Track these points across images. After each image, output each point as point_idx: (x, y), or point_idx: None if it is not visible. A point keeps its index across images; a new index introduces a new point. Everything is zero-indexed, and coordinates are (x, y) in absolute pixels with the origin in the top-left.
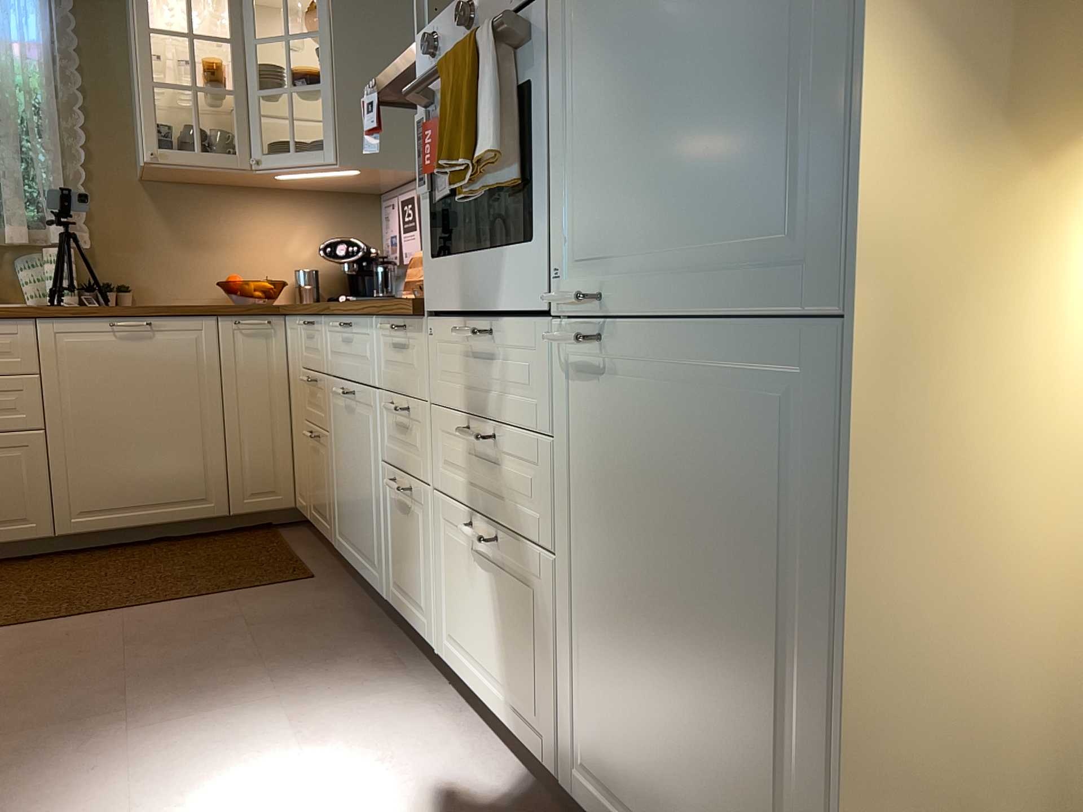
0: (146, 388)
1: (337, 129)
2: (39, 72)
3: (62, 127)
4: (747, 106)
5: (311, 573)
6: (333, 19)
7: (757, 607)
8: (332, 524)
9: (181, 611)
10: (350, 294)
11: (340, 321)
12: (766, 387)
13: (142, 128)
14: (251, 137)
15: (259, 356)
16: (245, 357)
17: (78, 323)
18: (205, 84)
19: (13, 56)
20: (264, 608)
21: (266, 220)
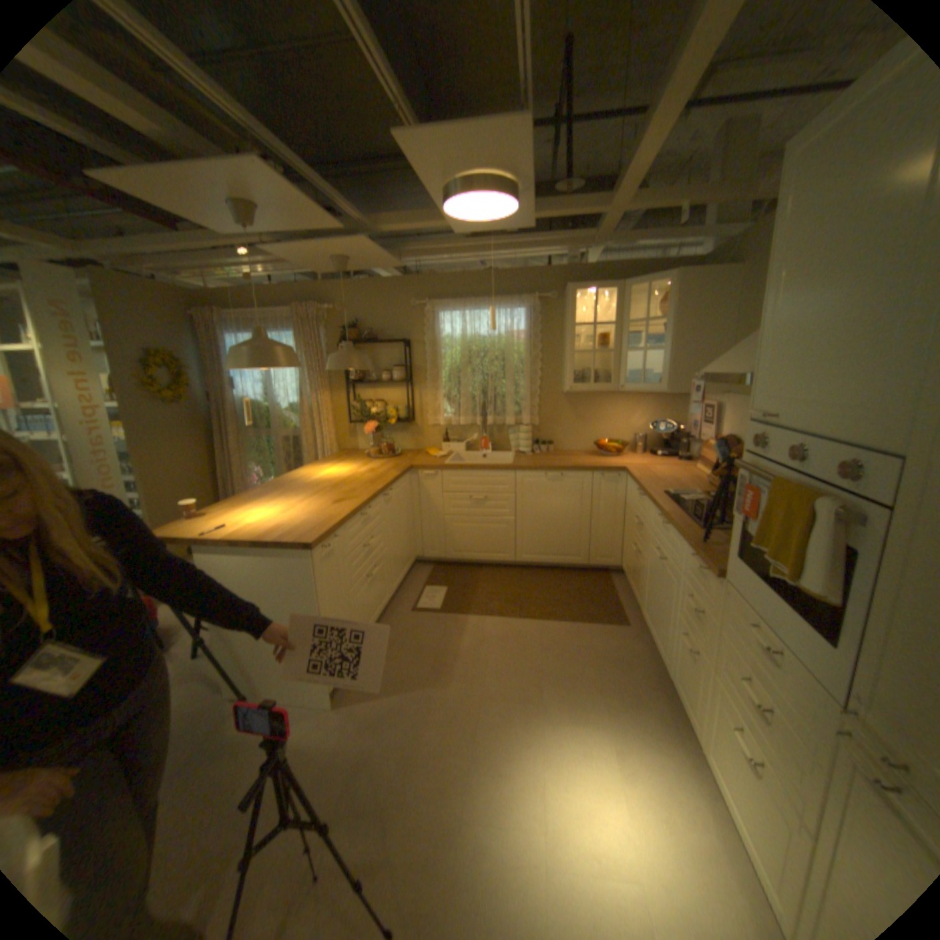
0: (556, 503)
1: (670, 373)
2: (523, 345)
3: (530, 369)
4: None
5: (627, 621)
6: (676, 308)
7: None
8: (641, 602)
9: (564, 631)
10: (663, 452)
11: (662, 515)
12: None
13: (566, 374)
14: (619, 373)
15: (611, 492)
16: (604, 492)
17: (531, 473)
18: (598, 346)
19: (513, 339)
20: (603, 643)
21: (621, 407)
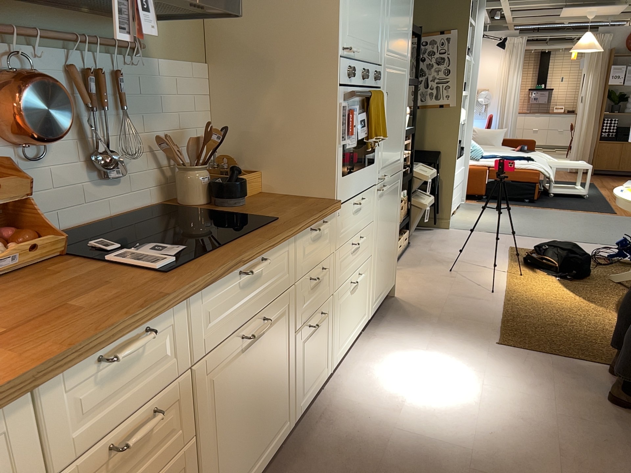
0: None
1: None
2: None
3: None
4: (399, 135)
5: None
6: None
7: (394, 222)
8: None
9: None
10: None
11: (240, 270)
12: (396, 183)
13: None
14: None
15: None
16: None
17: None
18: None
19: None
20: None
21: None
